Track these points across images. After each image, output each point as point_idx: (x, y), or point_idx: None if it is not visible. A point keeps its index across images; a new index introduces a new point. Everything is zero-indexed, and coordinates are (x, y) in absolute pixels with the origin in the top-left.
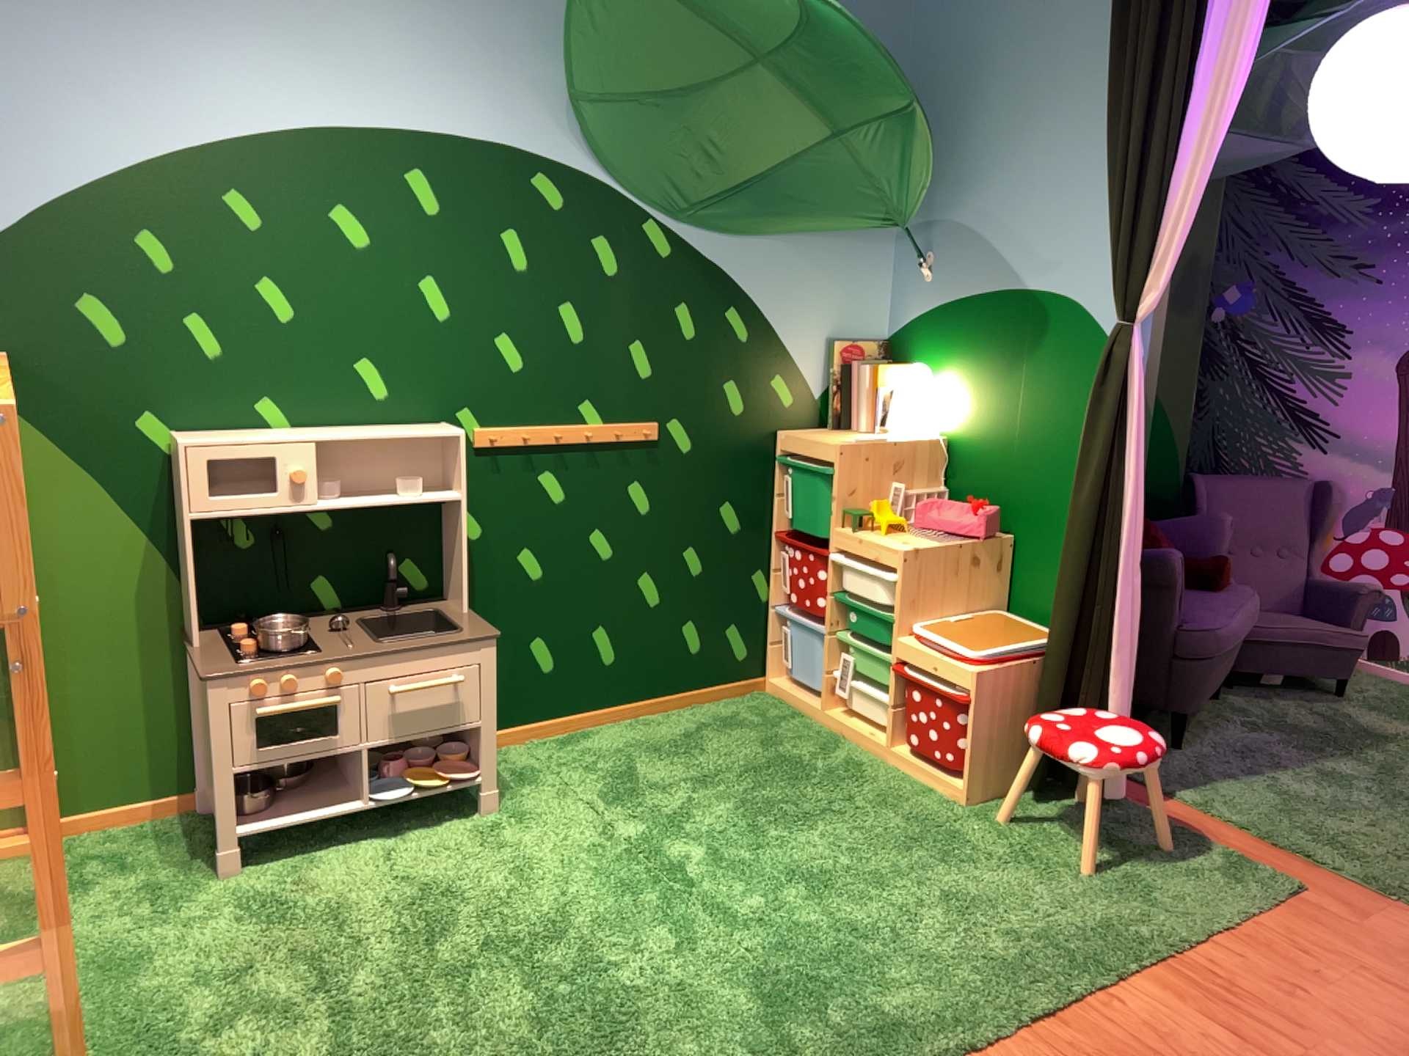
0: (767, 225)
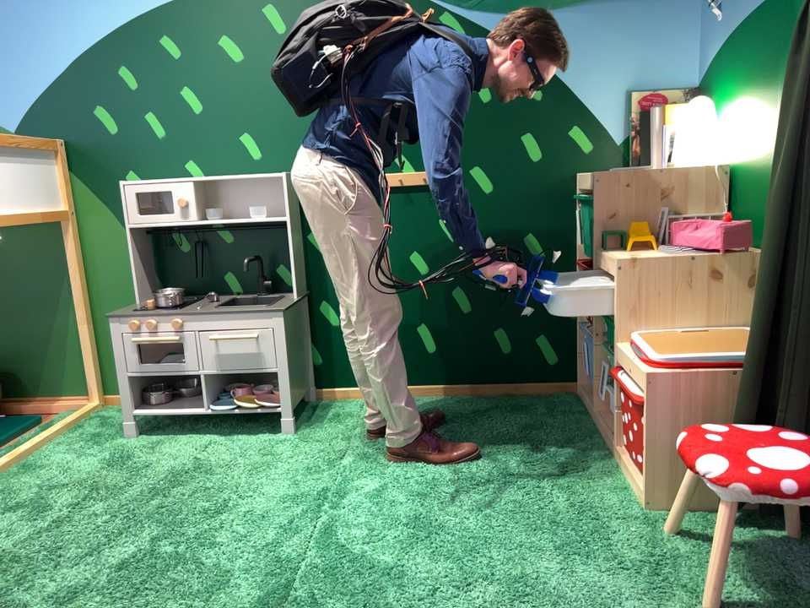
0: None
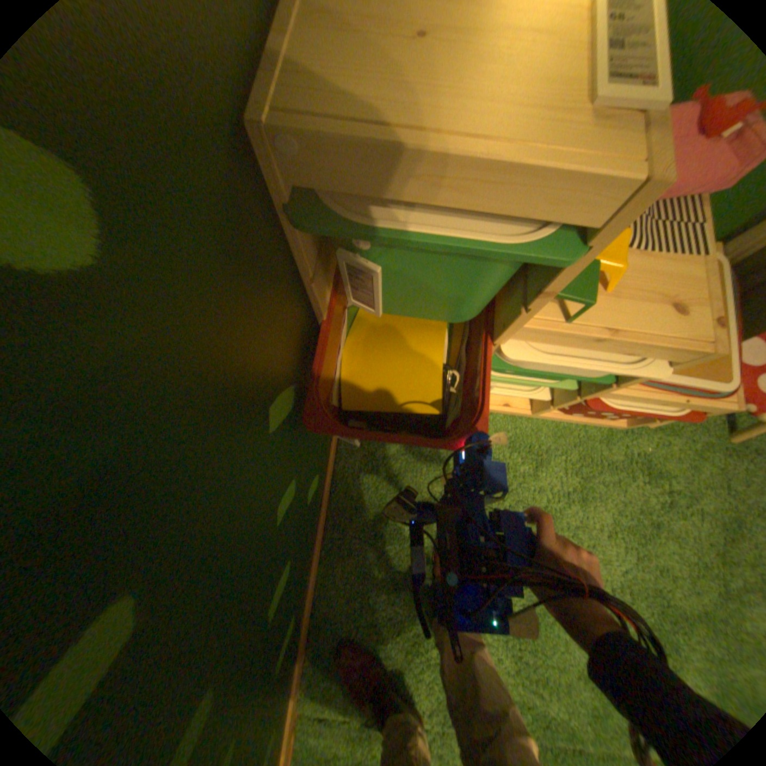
0: None
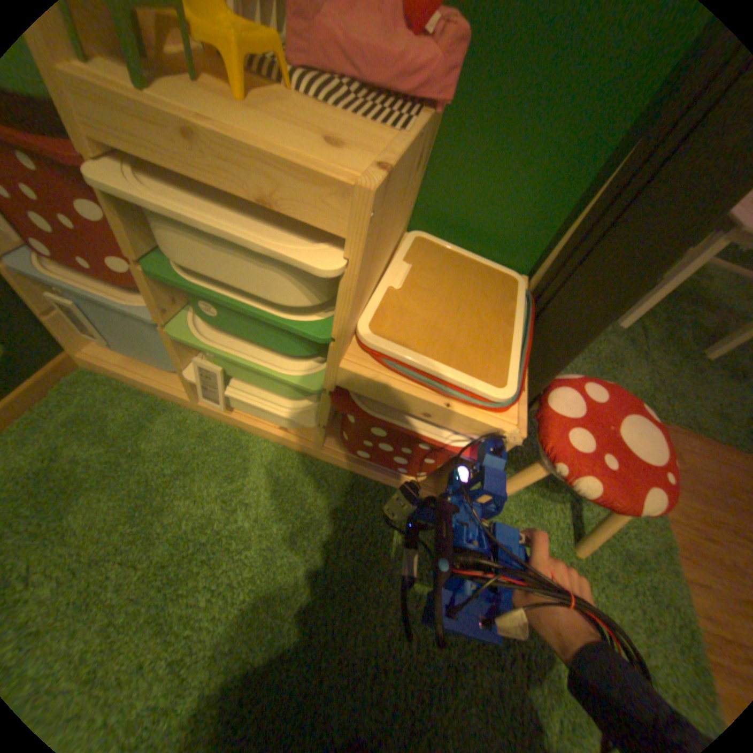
0: None
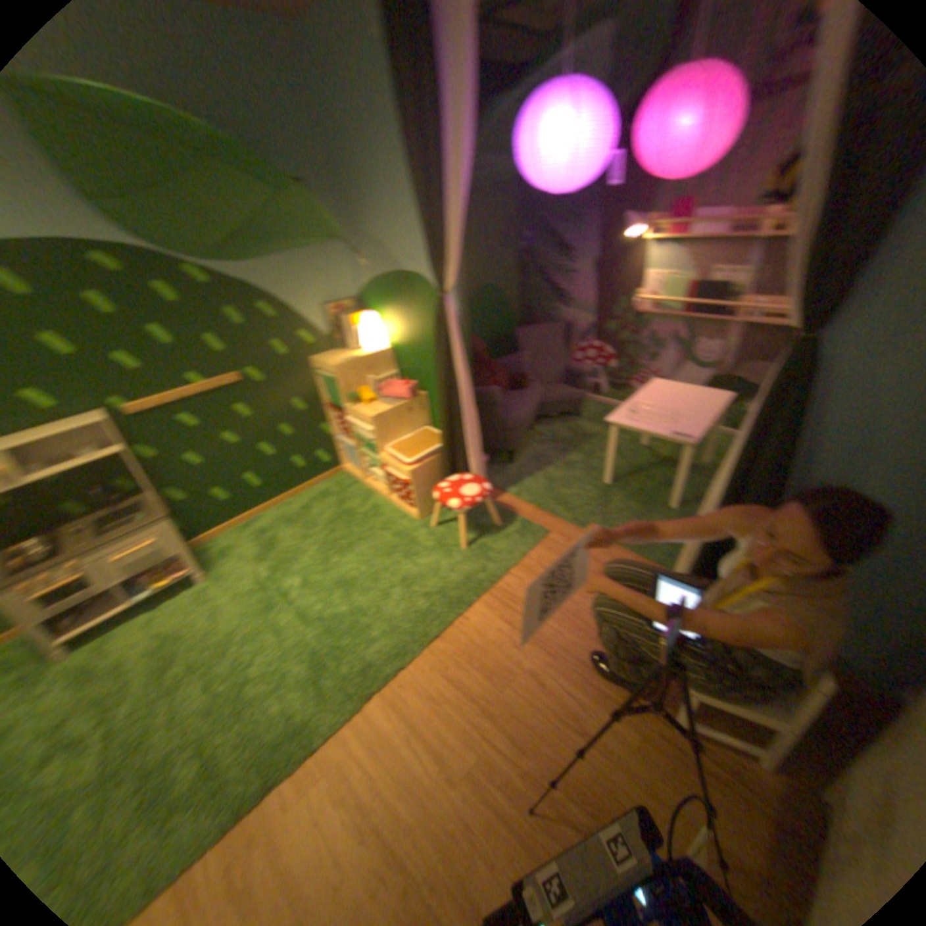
0: (258, 249)
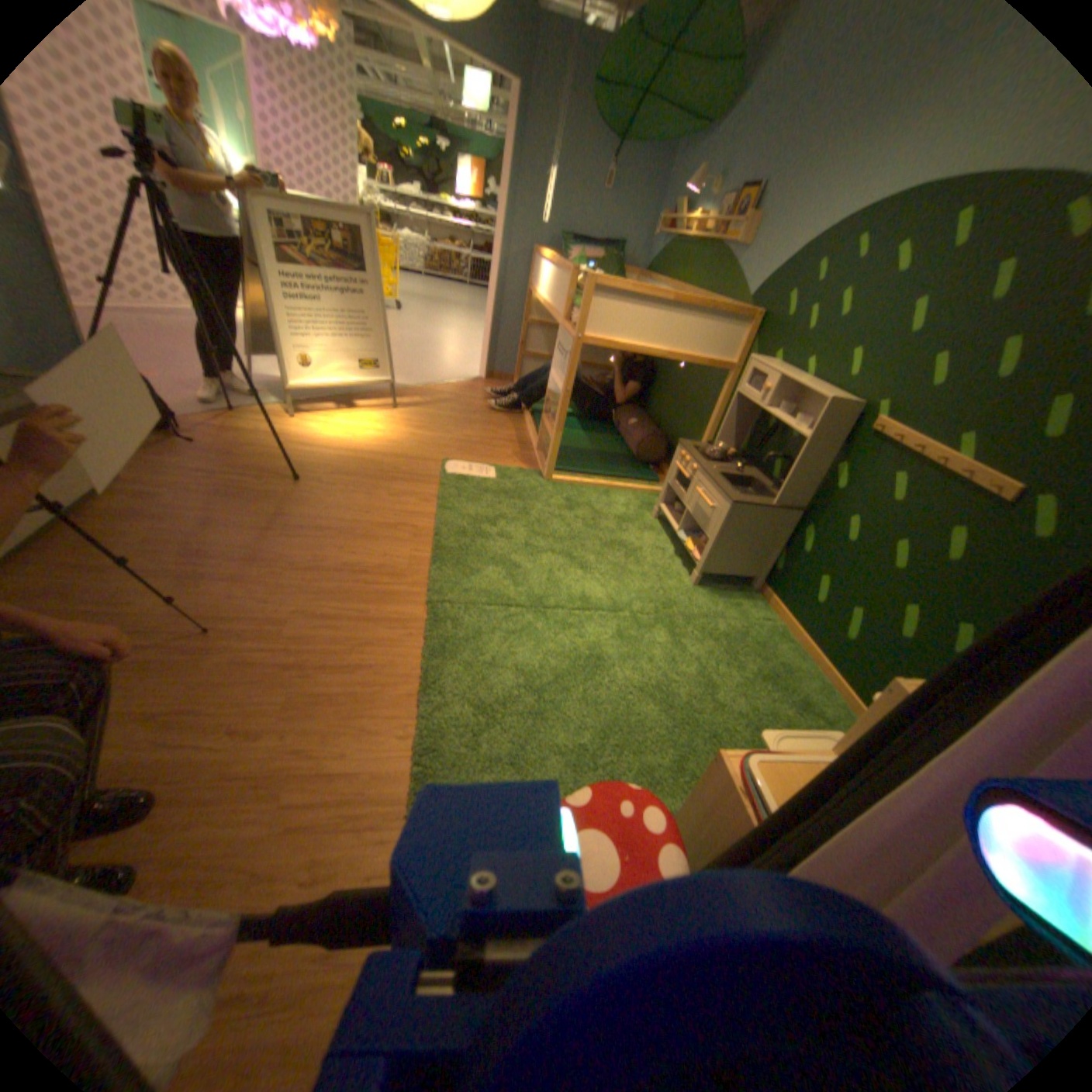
0: None
